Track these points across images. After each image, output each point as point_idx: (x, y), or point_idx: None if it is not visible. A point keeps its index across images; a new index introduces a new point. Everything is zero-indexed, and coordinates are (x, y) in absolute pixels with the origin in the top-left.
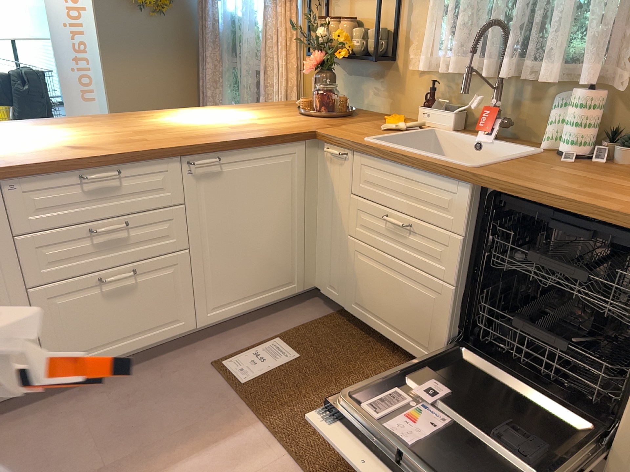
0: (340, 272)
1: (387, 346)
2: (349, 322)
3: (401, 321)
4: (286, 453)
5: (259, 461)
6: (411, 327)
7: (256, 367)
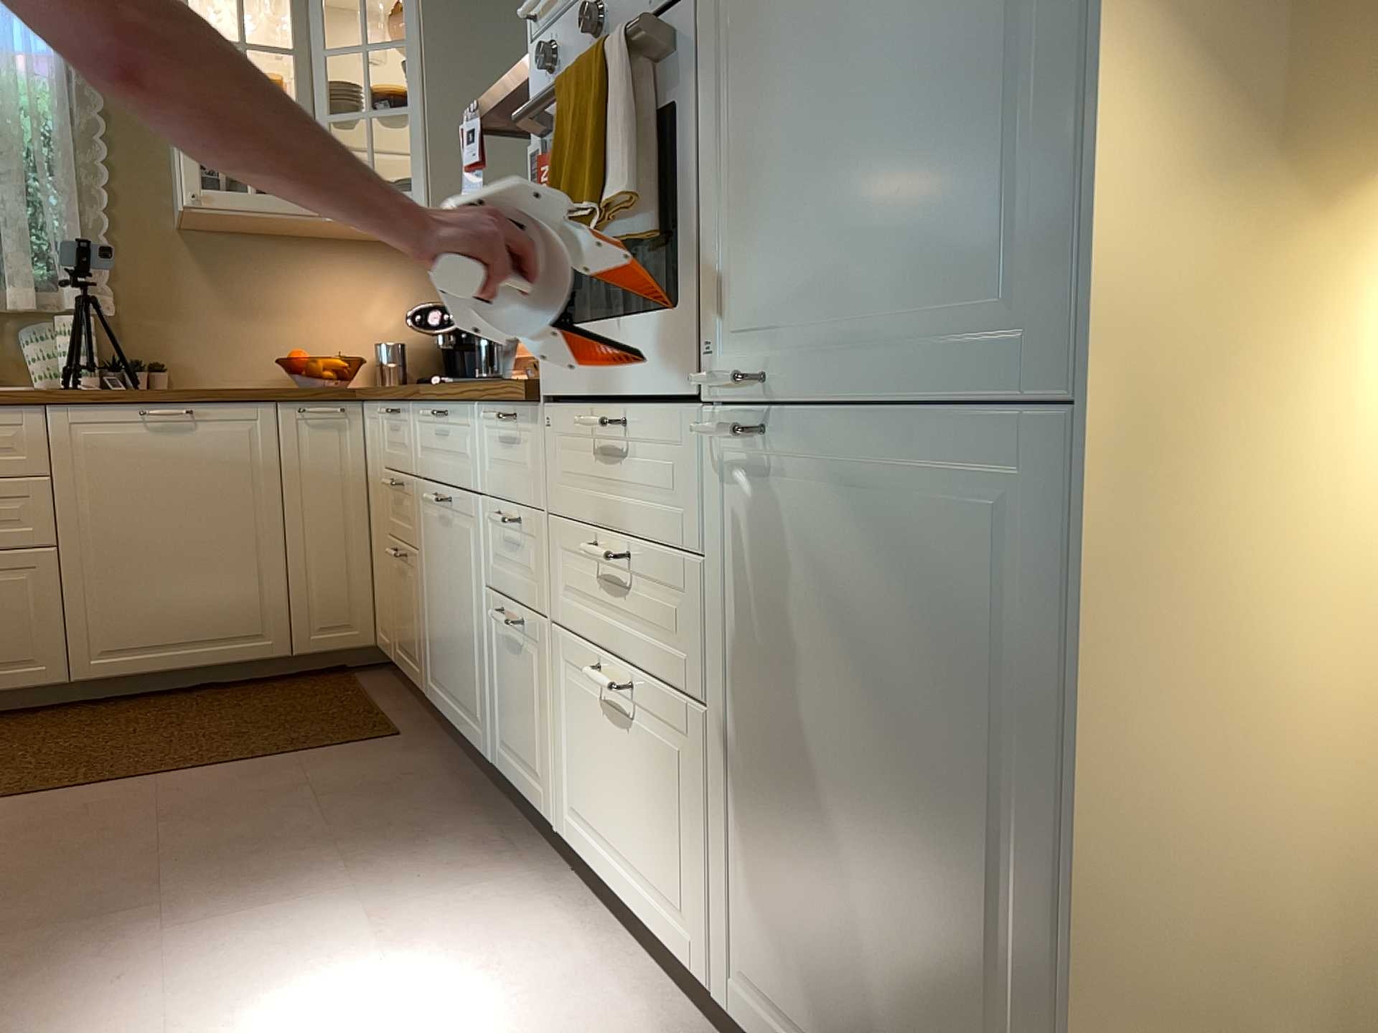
0: None
1: None
2: None
3: None
4: None
5: None
6: None
7: None
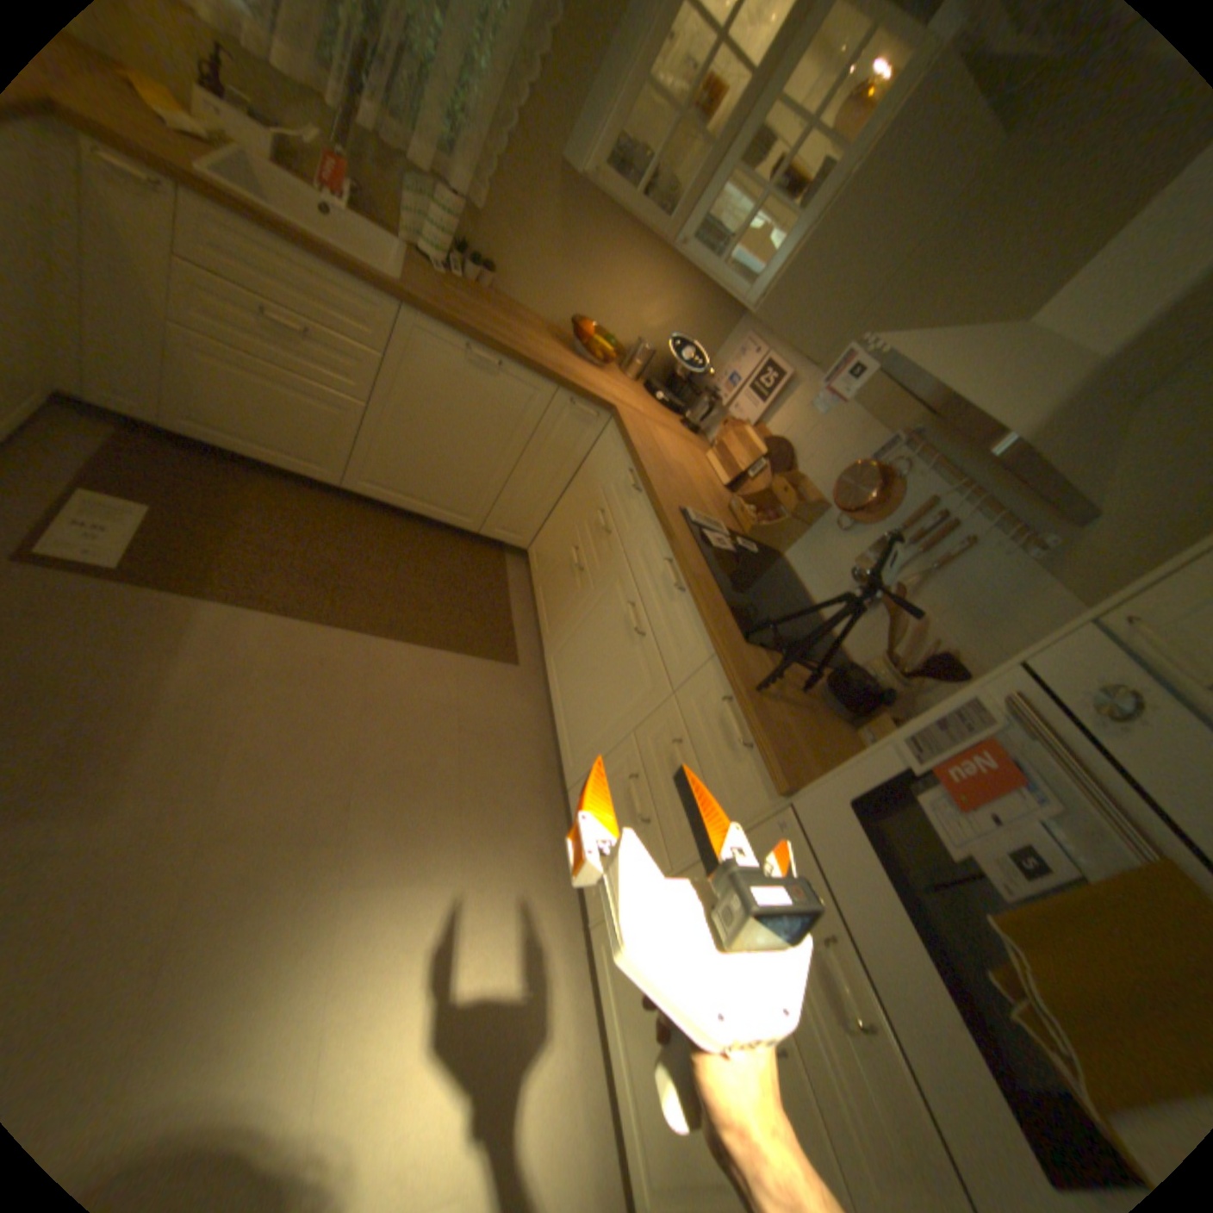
0: (142, 376)
1: (242, 469)
2: (160, 444)
3: (281, 441)
4: (266, 615)
5: (248, 635)
6: (299, 447)
7: (105, 543)
